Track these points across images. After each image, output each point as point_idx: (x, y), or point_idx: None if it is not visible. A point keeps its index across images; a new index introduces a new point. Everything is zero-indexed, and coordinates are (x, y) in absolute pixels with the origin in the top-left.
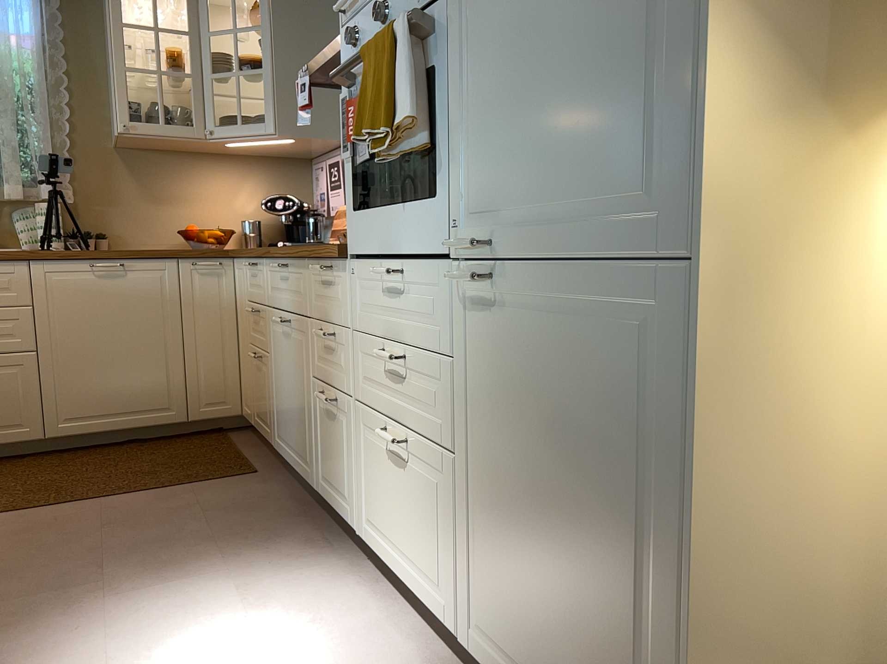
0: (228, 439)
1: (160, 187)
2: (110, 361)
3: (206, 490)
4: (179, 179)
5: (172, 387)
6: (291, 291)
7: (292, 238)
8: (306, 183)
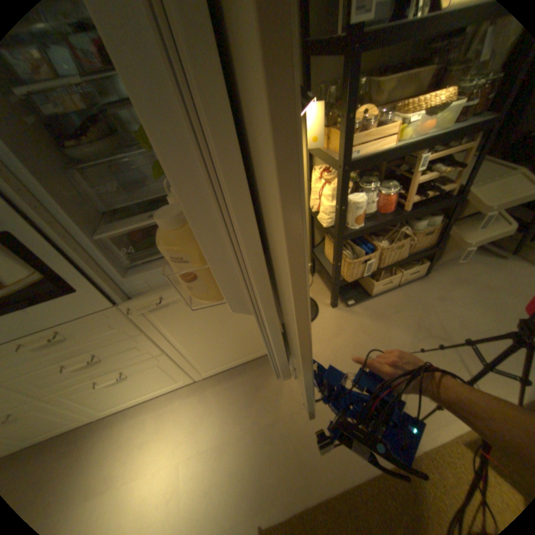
0: None
1: None
2: None
3: None
4: None
5: None
6: None
7: None
8: None
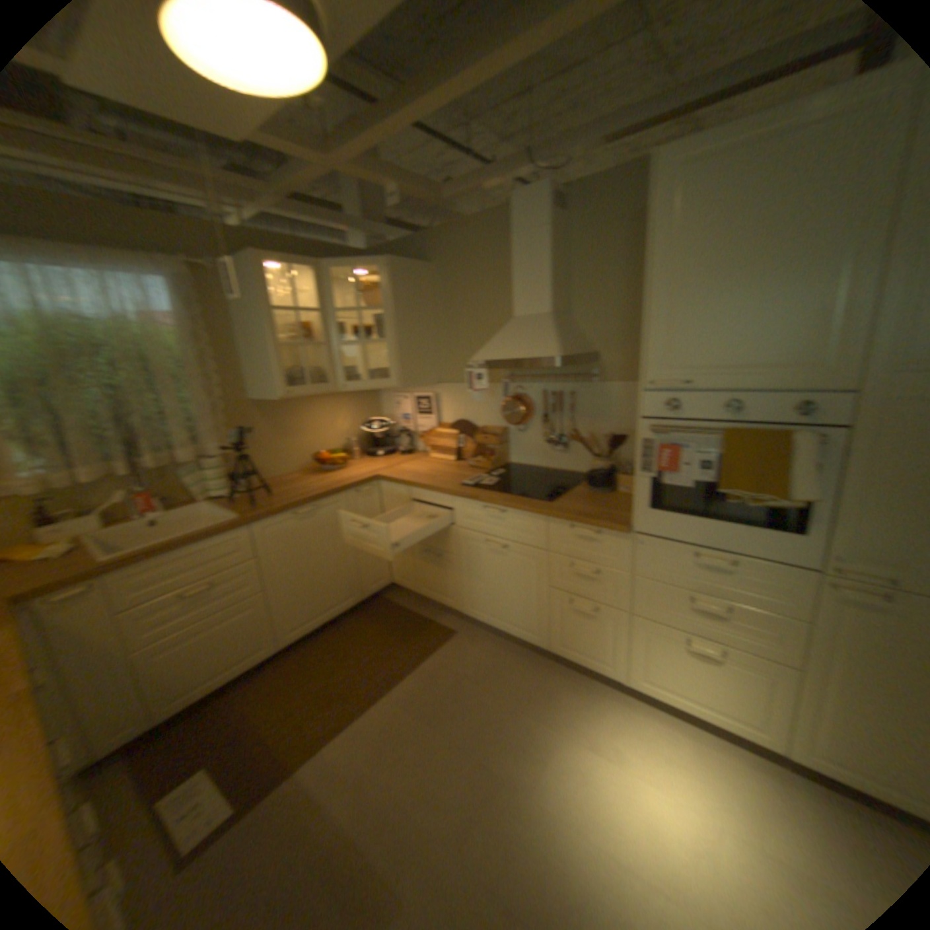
0: (395, 604)
1: (288, 426)
2: (316, 579)
3: (447, 661)
4: (301, 416)
5: (355, 581)
6: (513, 528)
7: (383, 446)
8: (379, 403)
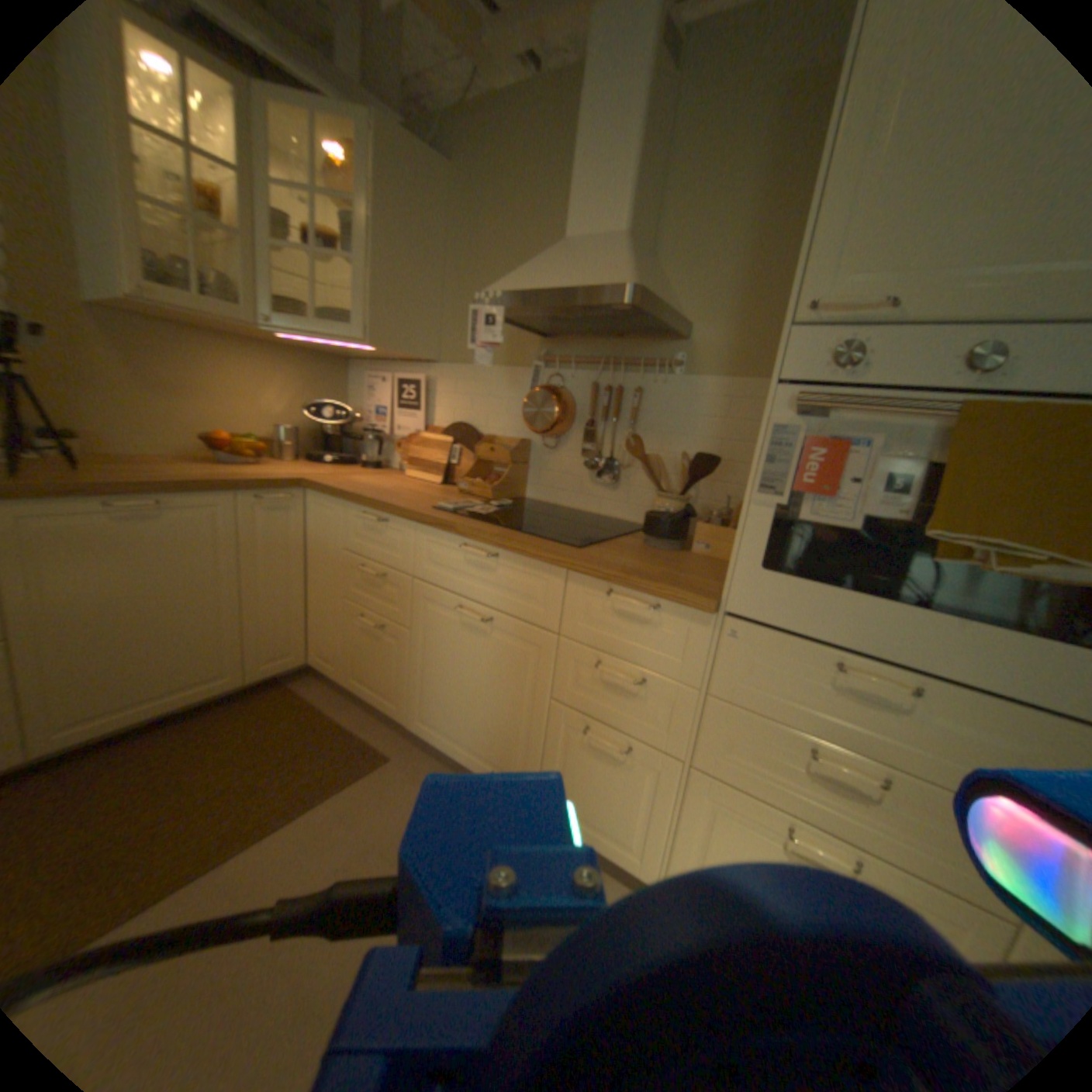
0: (296, 700)
1: (154, 371)
2: (132, 636)
3: (349, 812)
4: (183, 363)
5: (222, 652)
6: (501, 588)
7: (330, 451)
8: (339, 386)
